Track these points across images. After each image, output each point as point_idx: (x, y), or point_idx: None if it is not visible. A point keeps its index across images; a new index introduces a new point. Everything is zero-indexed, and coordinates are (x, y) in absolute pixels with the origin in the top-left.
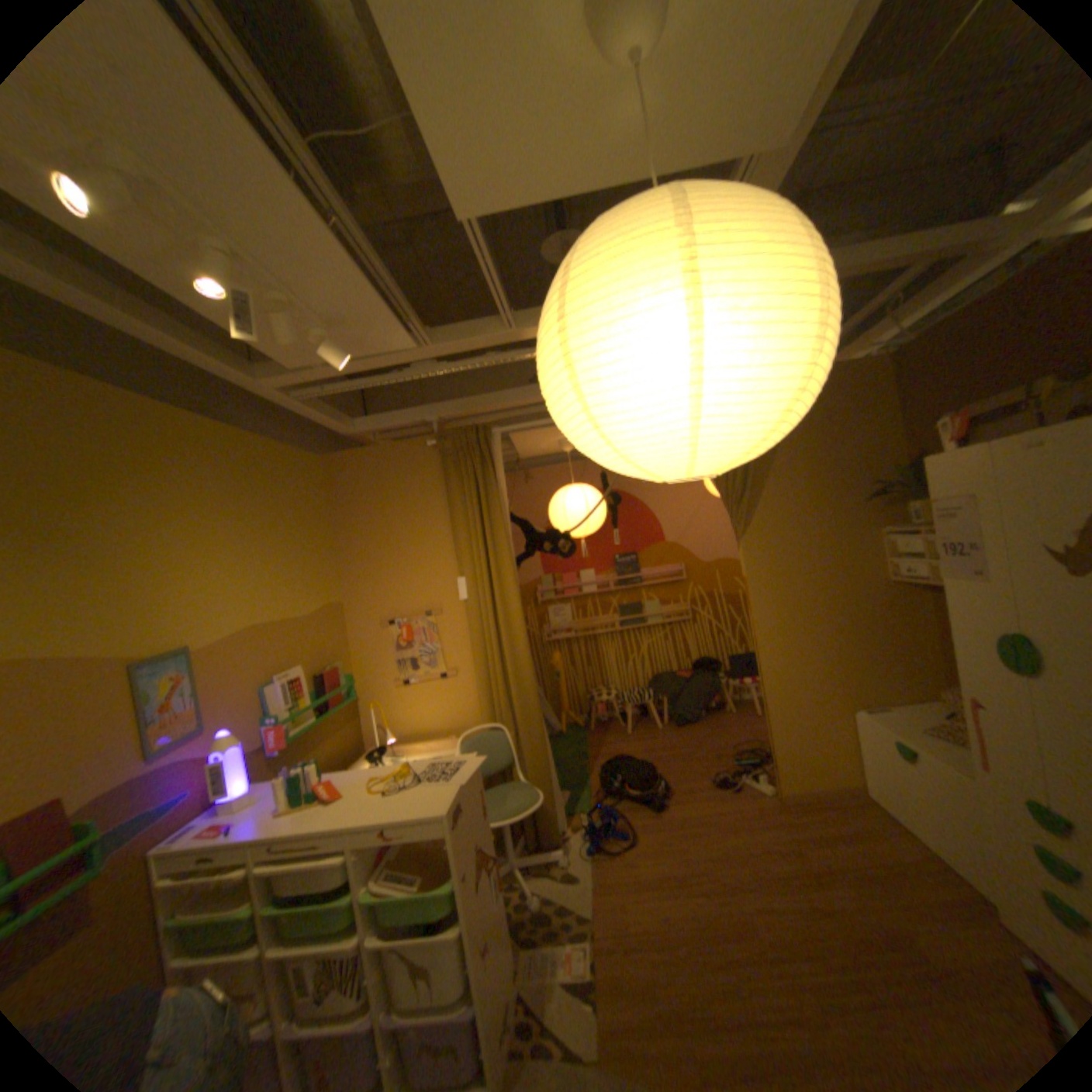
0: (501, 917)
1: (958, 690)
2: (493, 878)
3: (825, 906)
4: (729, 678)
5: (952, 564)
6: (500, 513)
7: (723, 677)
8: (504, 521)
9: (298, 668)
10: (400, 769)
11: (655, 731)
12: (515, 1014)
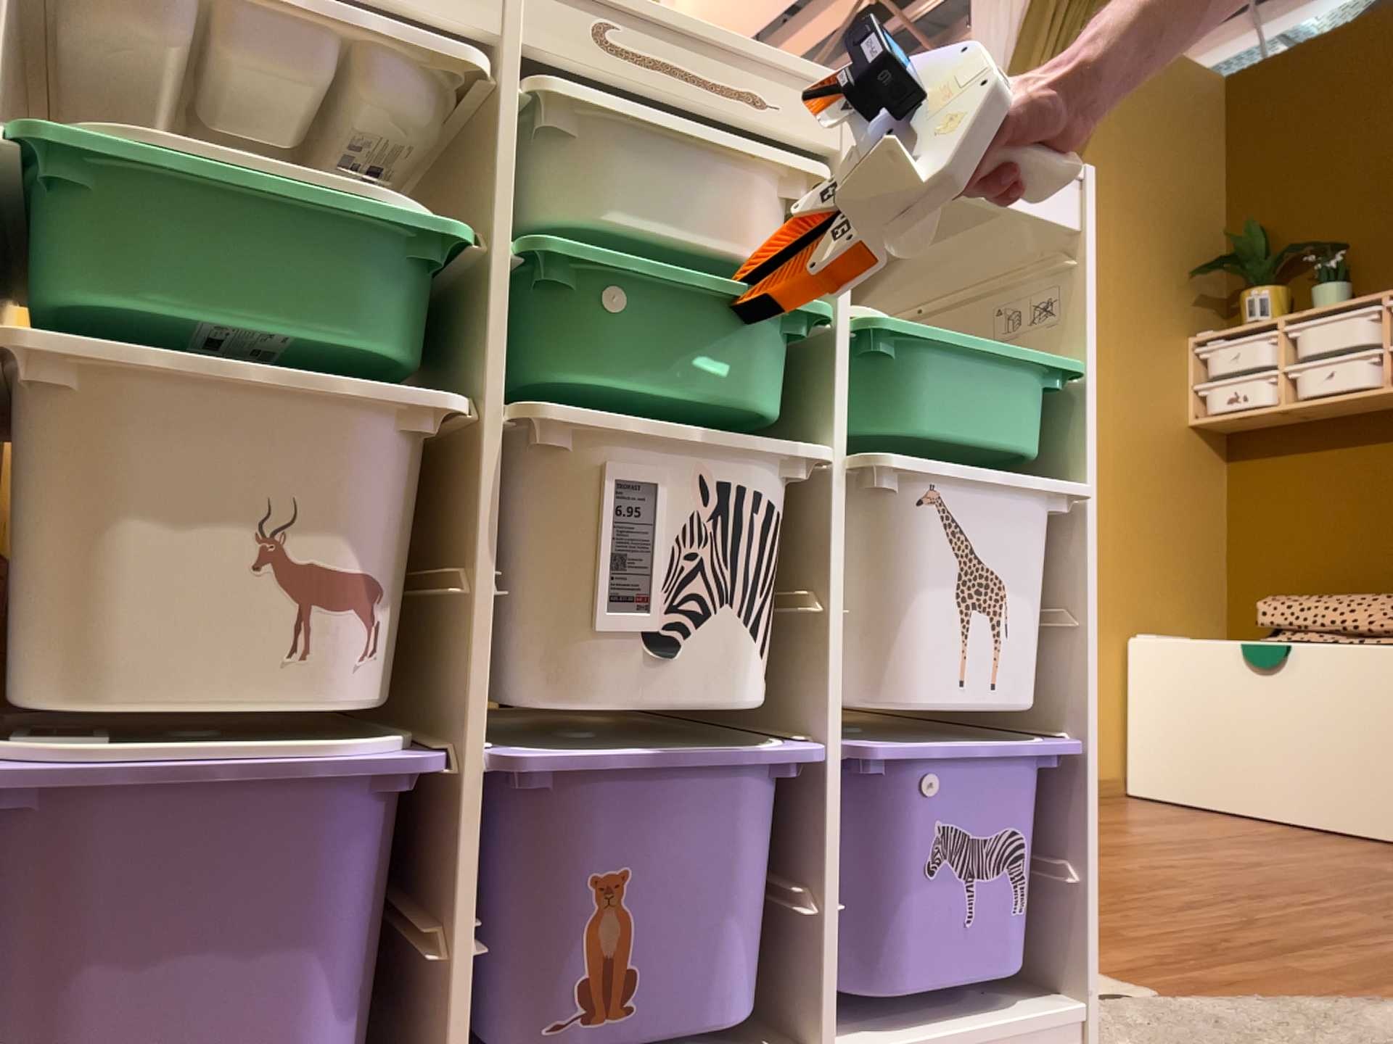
0: None
1: (1266, 595)
2: None
3: (1223, 854)
4: None
5: None
6: None
7: None
8: None
9: None
10: None
11: None
12: None
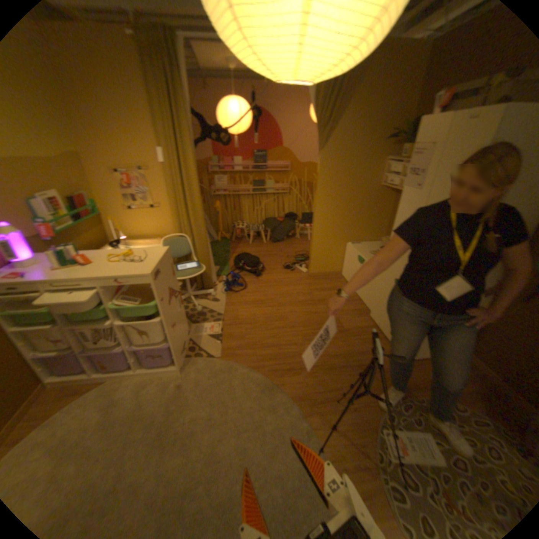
0: (182, 313)
1: (388, 237)
2: (177, 299)
3: (313, 310)
4: (299, 223)
5: (409, 179)
6: (182, 105)
7: (296, 222)
8: (185, 112)
9: (51, 191)
10: (125, 251)
11: (261, 244)
12: (188, 344)
